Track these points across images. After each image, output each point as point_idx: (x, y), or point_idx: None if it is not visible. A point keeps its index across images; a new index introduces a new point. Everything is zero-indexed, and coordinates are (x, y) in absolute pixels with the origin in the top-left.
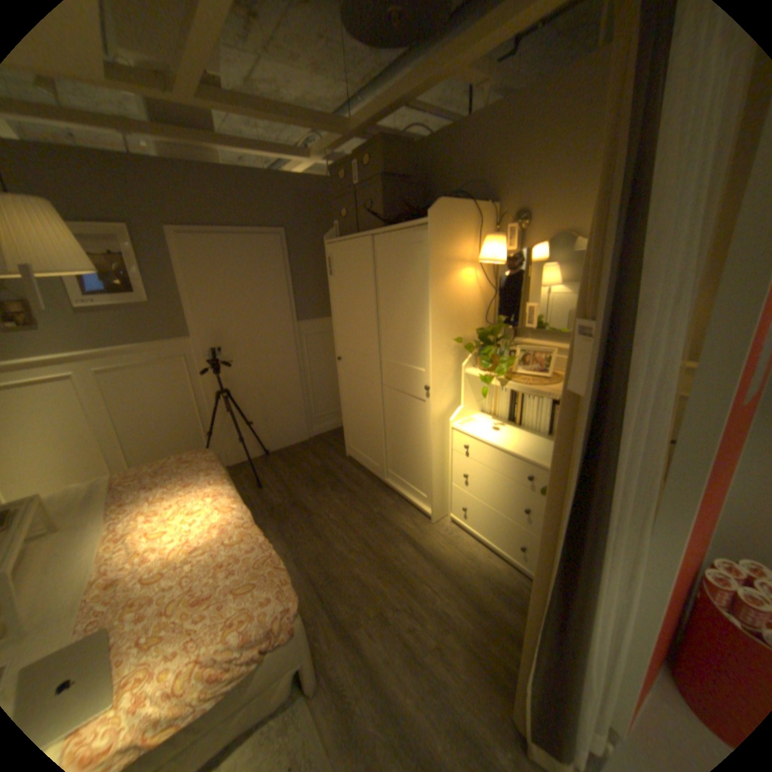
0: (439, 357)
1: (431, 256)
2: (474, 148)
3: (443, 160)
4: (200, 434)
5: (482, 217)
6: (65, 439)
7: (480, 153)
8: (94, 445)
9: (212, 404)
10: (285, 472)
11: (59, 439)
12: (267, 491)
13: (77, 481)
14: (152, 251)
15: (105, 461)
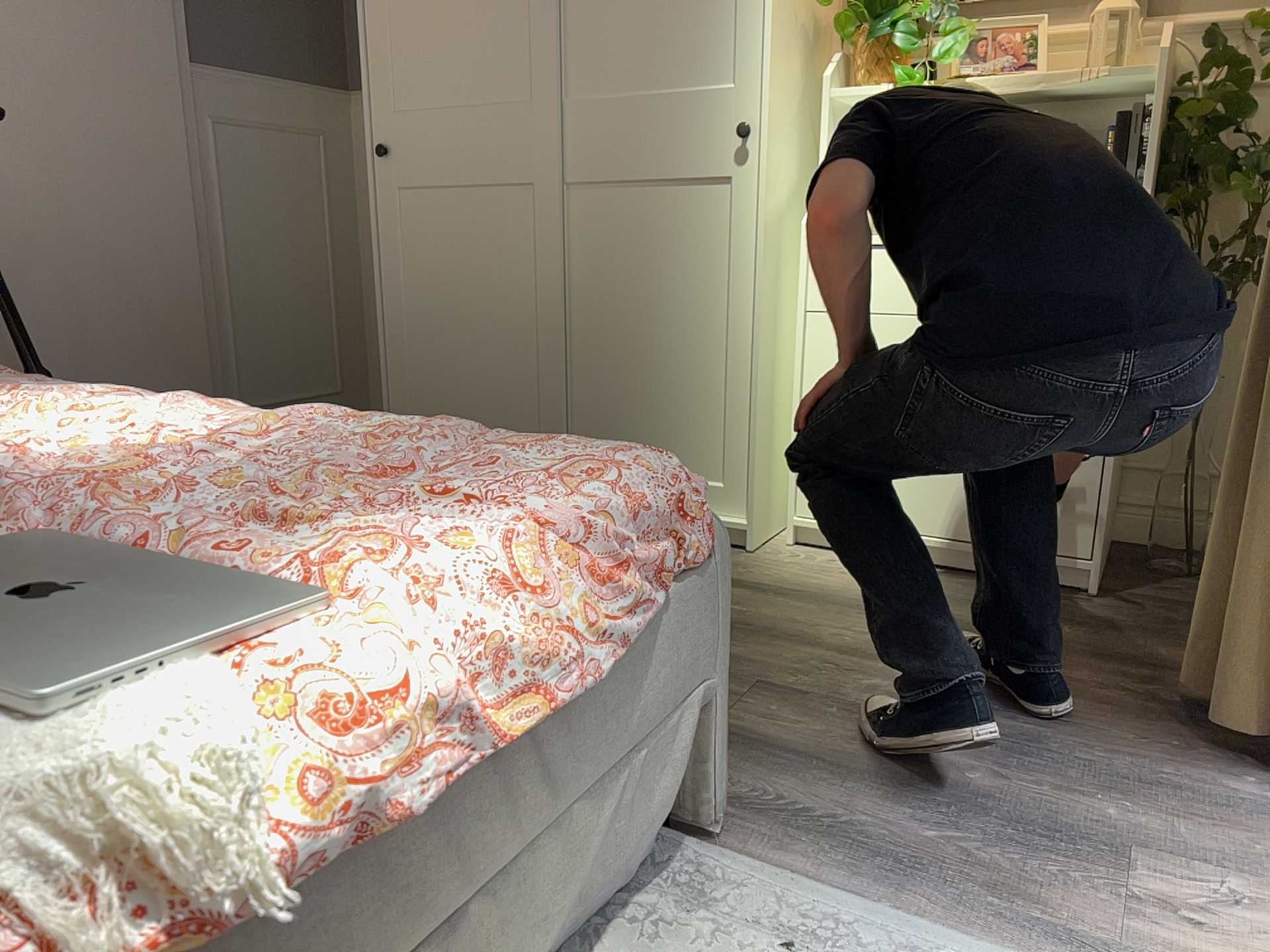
0: (785, 33)
1: None
2: None
3: None
4: None
5: None
6: None
7: None
8: None
9: None
10: None
11: None
12: None
13: None
14: None
15: None
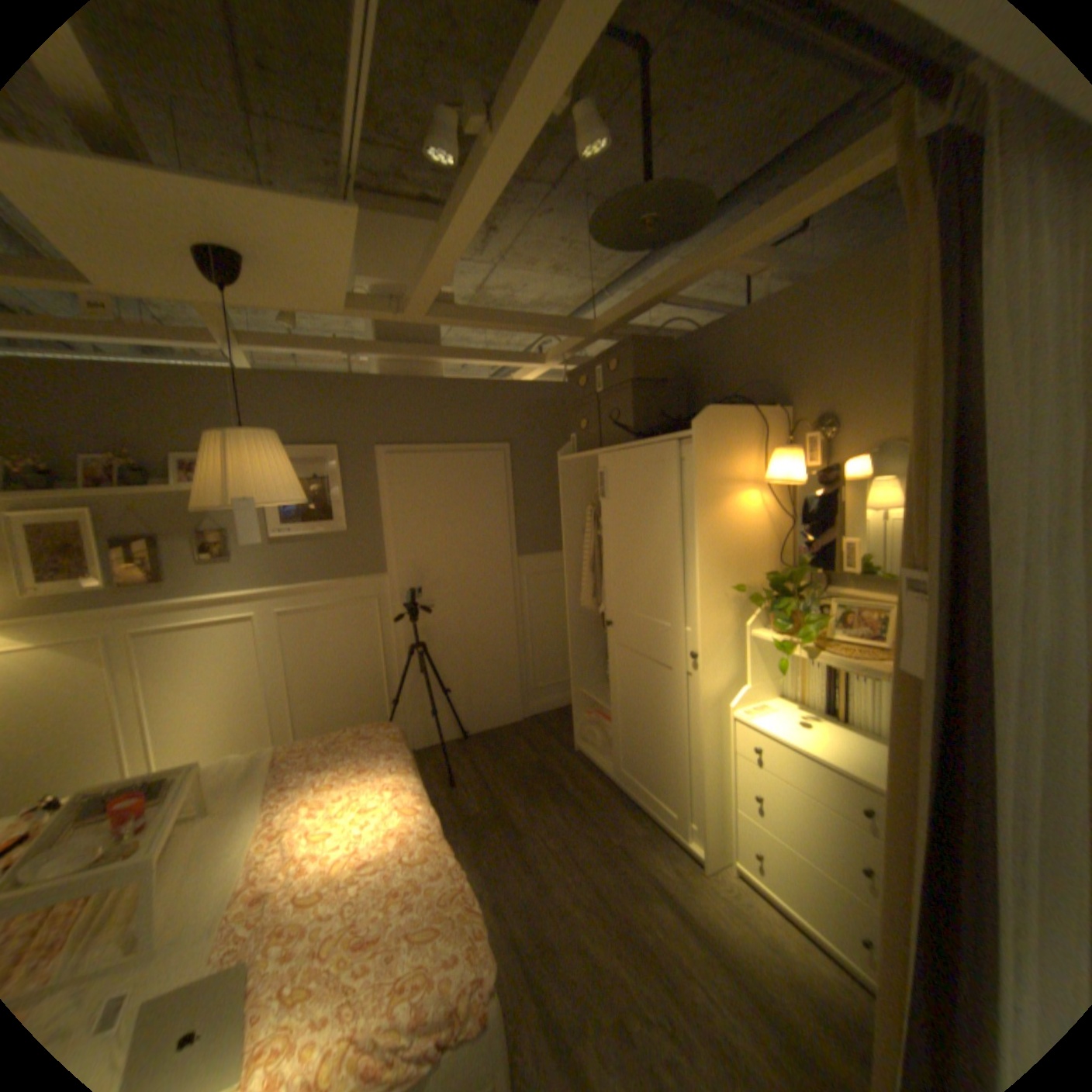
0: (711, 612)
1: (697, 476)
2: (753, 344)
3: (711, 359)
4: (383, 701)
5: (767, 426)
6: (231, 695)
7: (761, 349)
8: (261, 705)
9: (403, 662)
10: (488, 767)
11: (225, 695)
12: (461, 793)
13: (234, 752)
14: (358, 475)
15: (270, 728)
